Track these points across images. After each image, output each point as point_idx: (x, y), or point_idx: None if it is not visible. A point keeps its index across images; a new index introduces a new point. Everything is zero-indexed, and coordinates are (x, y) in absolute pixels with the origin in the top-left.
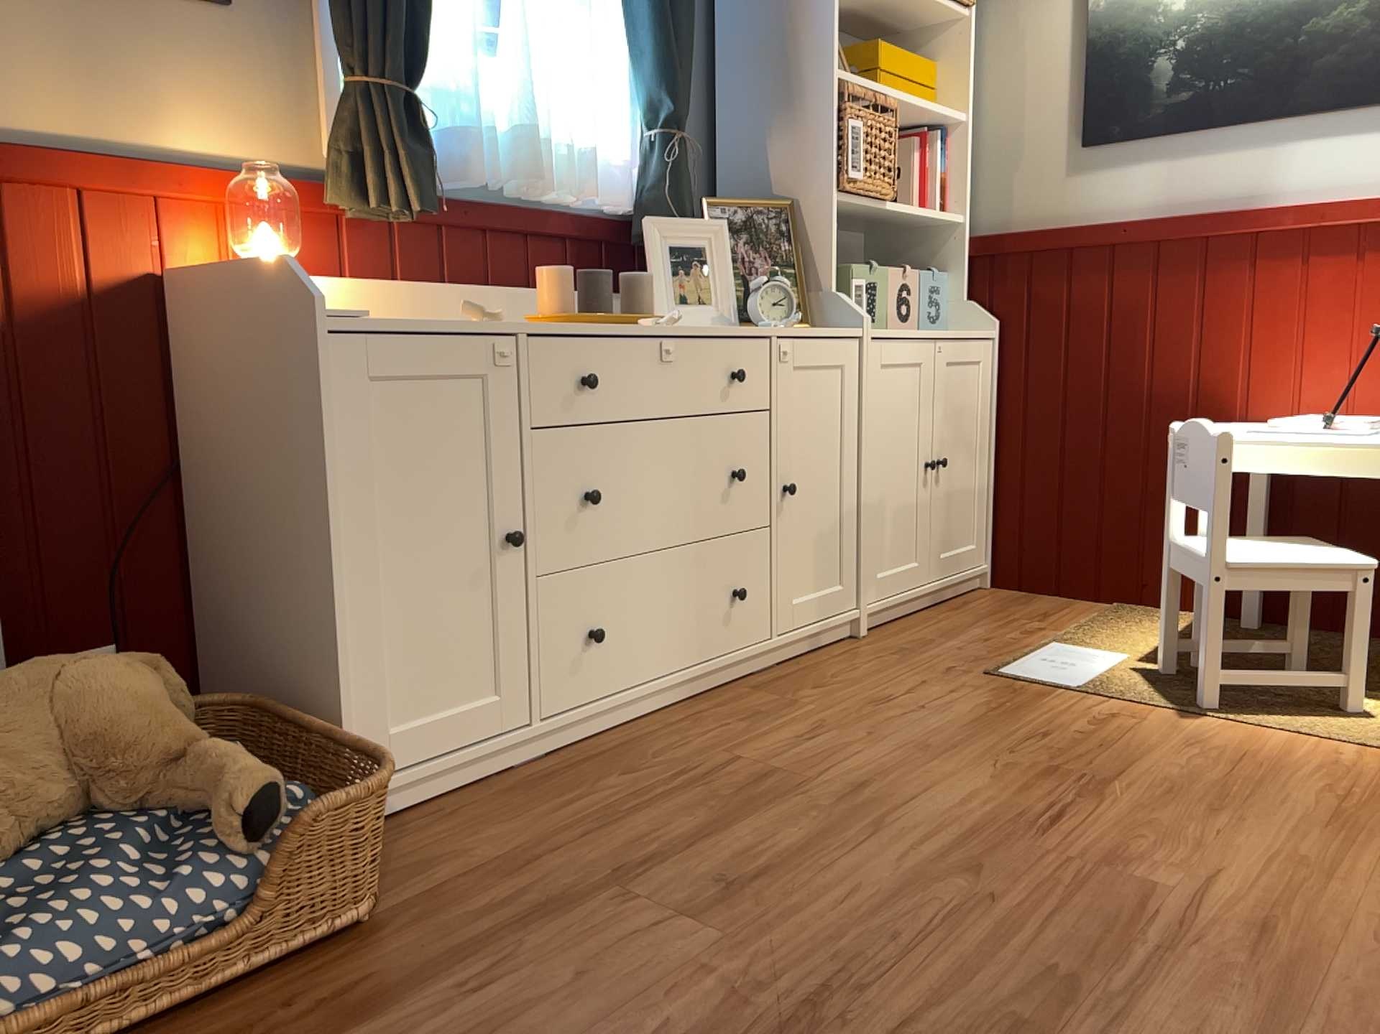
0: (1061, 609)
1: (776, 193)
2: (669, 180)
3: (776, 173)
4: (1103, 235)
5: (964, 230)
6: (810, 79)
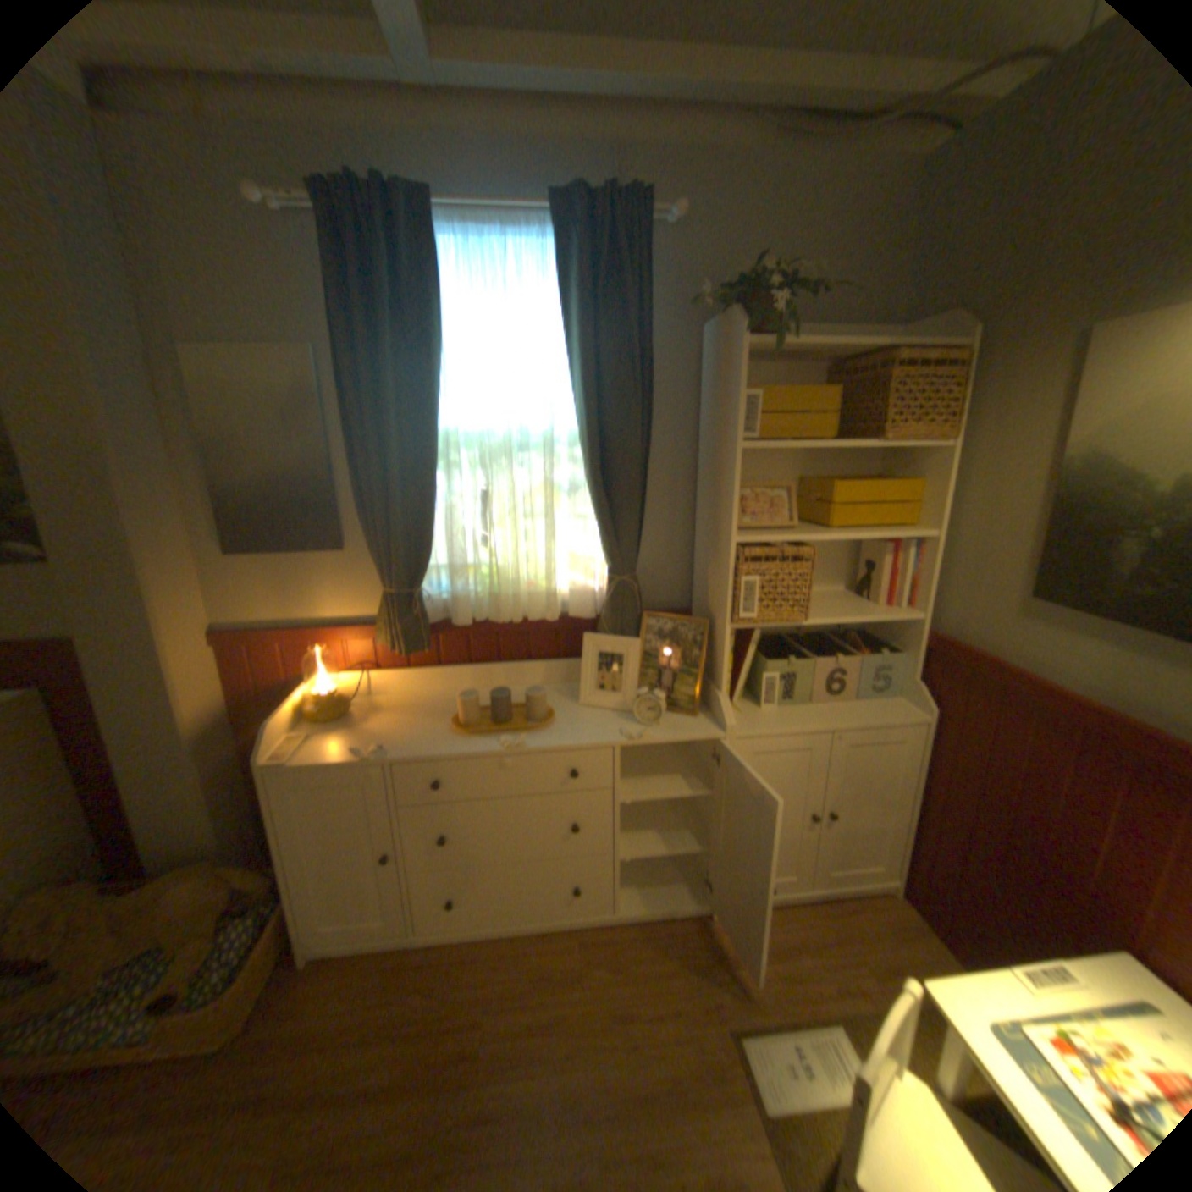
0: (922, 978)
1: (708, 607)
2: (608, 609)
3: (709, 593)
4: (1035, 692)
5: (924, 627)
6: (722, 540)
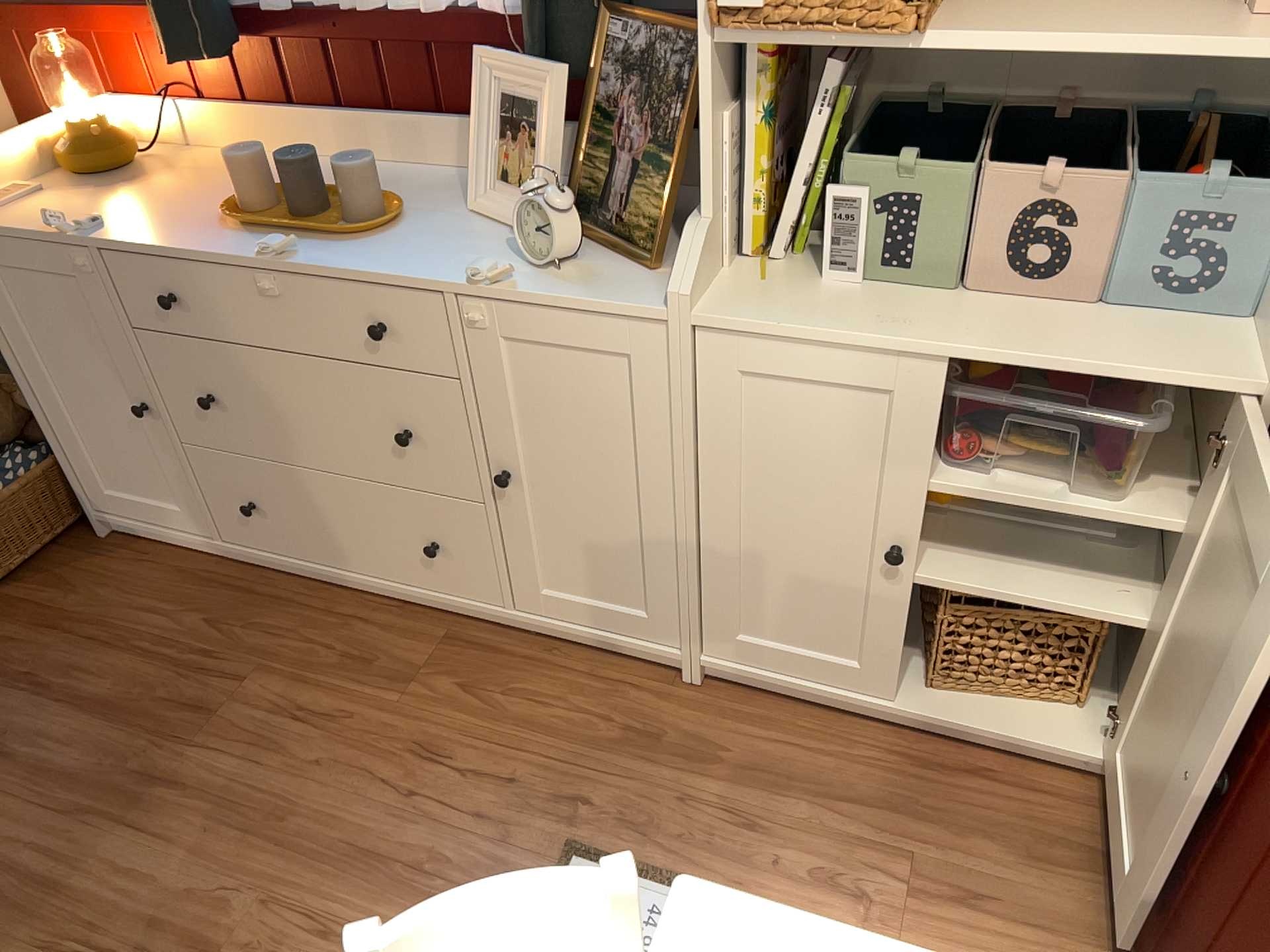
0: (1027, 924)
1: None
2: None
3: None
4: None
5: None
6: None
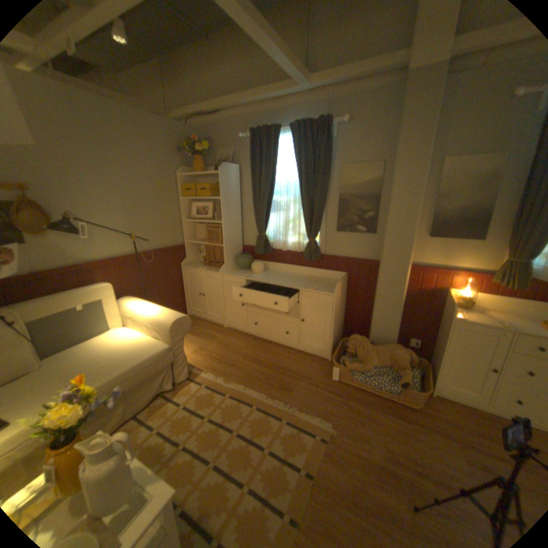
0: None
1: None
2: None
3: None
4: None
5: None
6: None
